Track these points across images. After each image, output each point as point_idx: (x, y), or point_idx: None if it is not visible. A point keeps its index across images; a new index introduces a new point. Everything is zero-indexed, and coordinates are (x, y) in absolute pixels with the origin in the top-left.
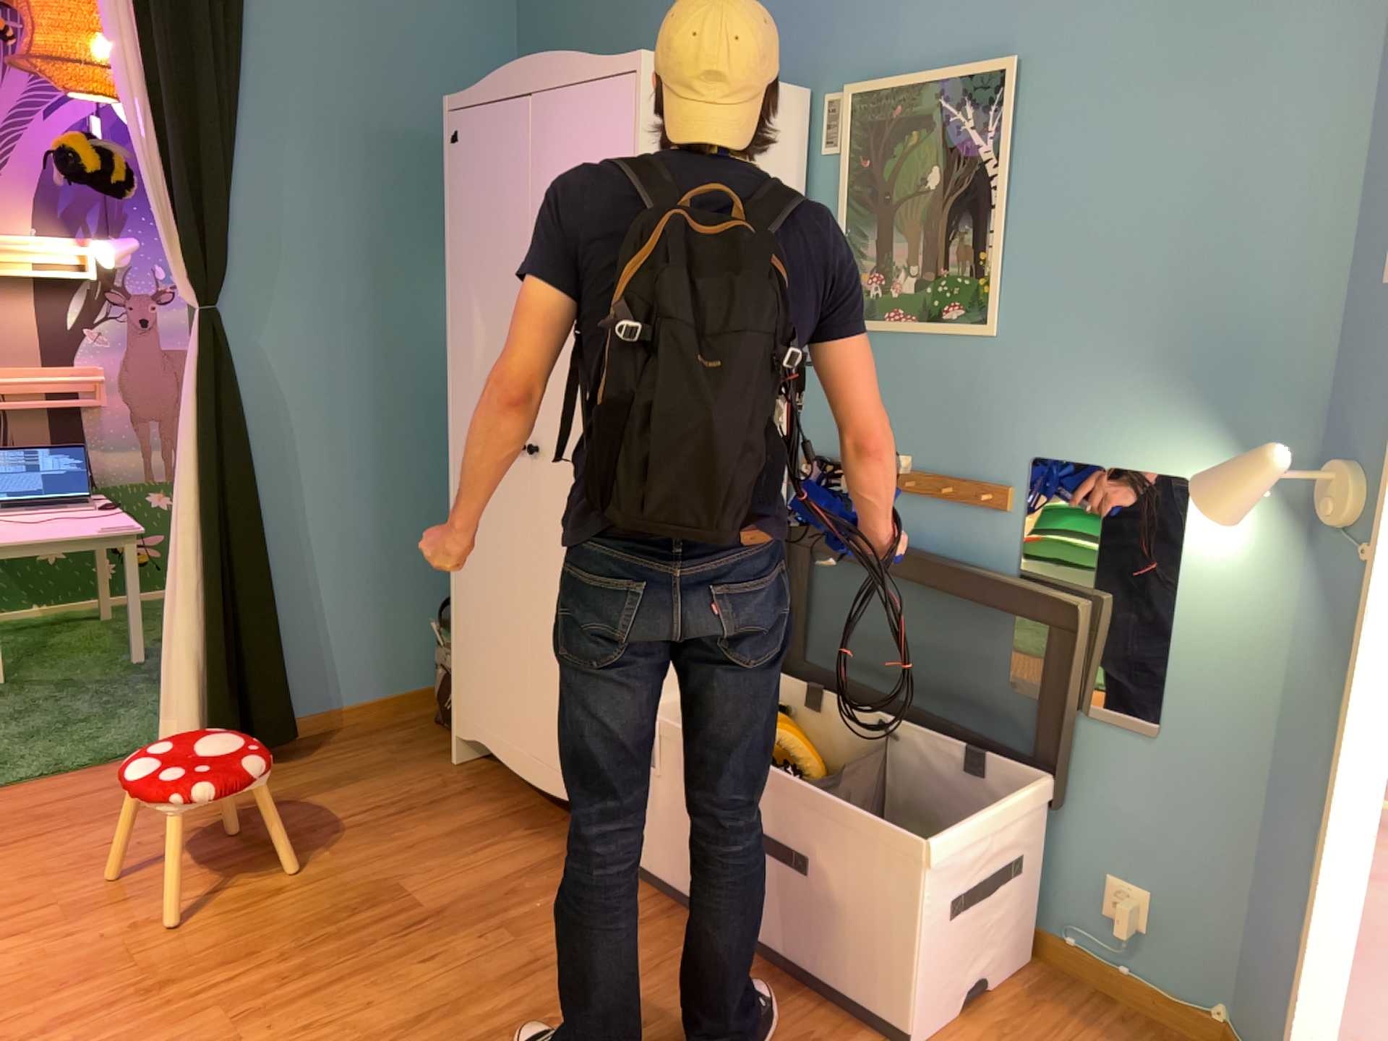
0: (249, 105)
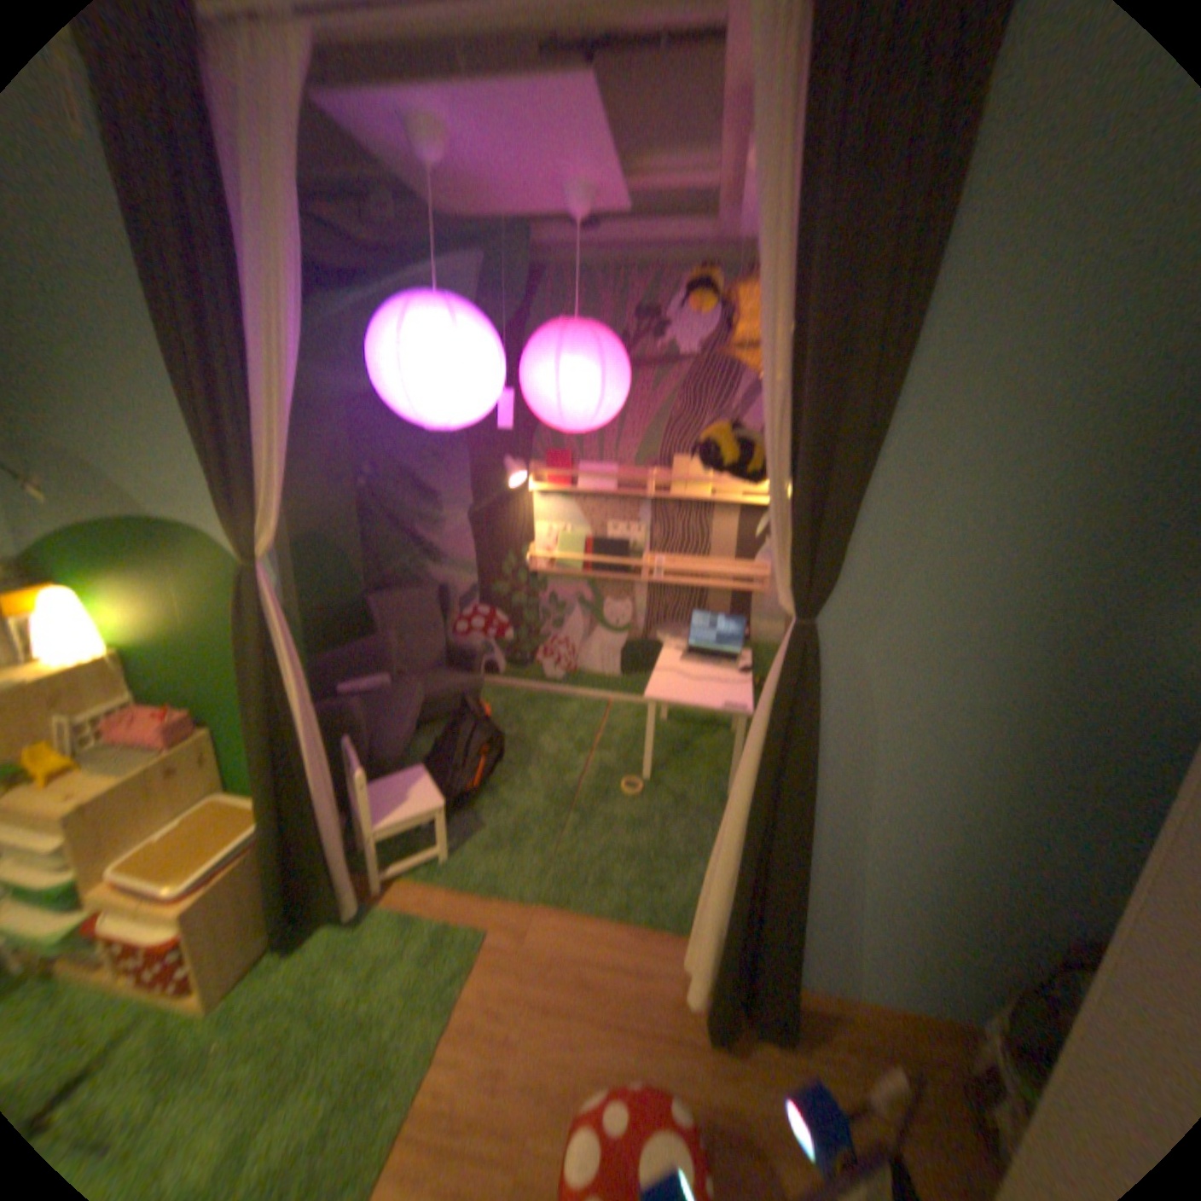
0: (920, 372)
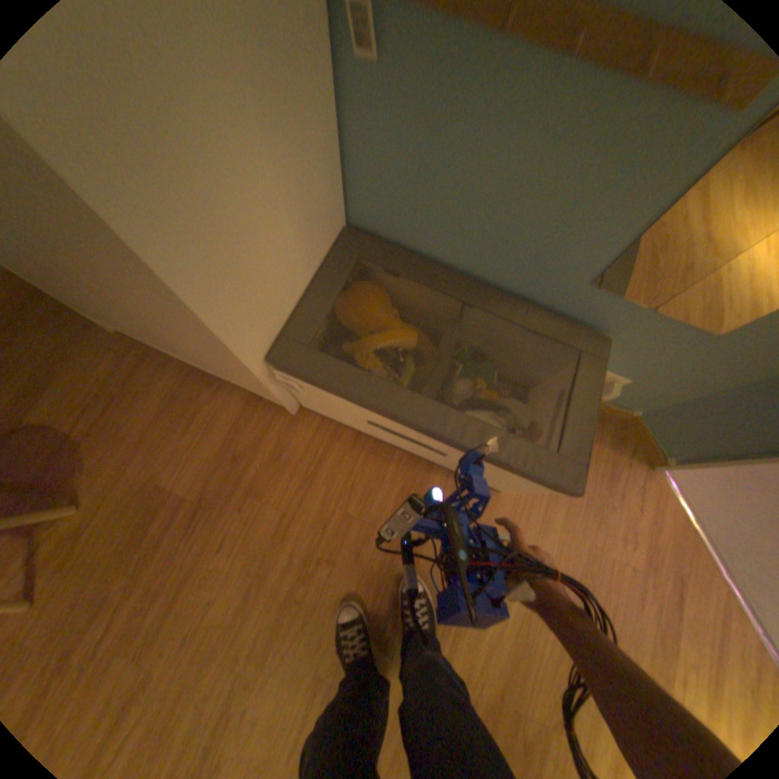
0: None
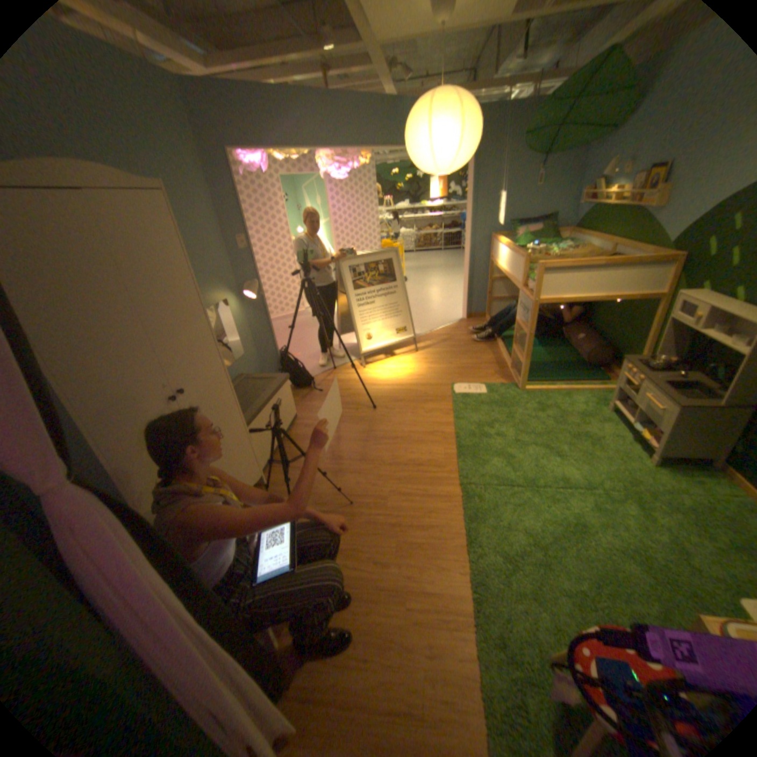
0: None
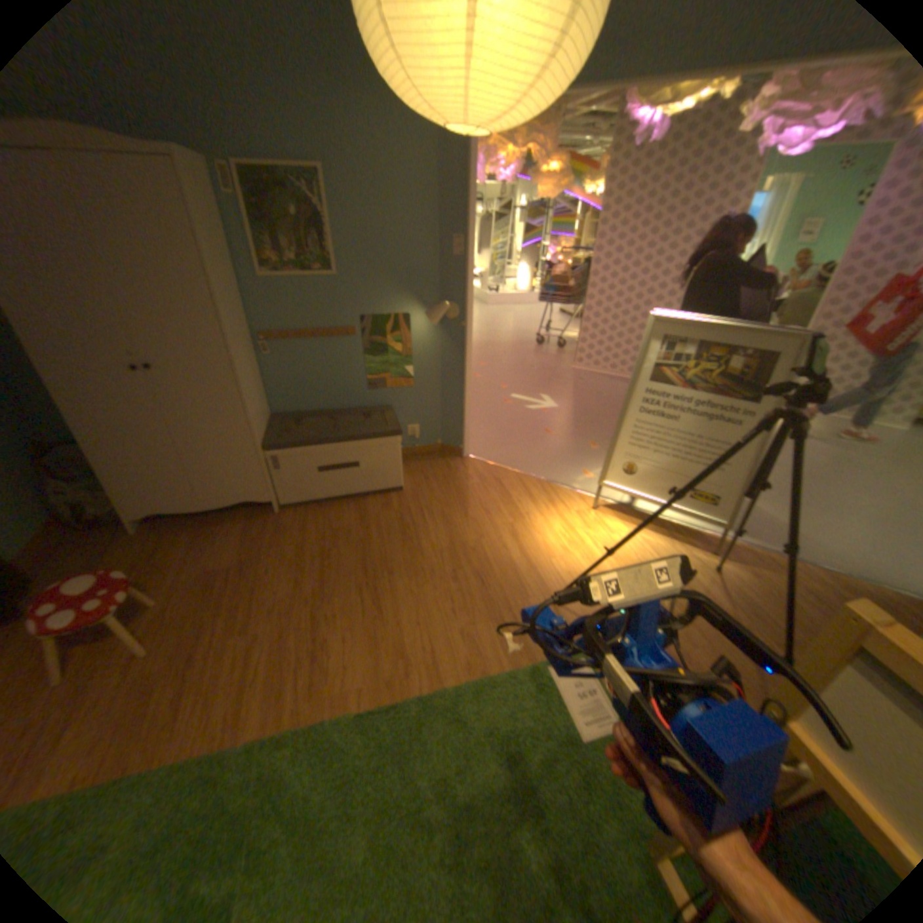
0: None
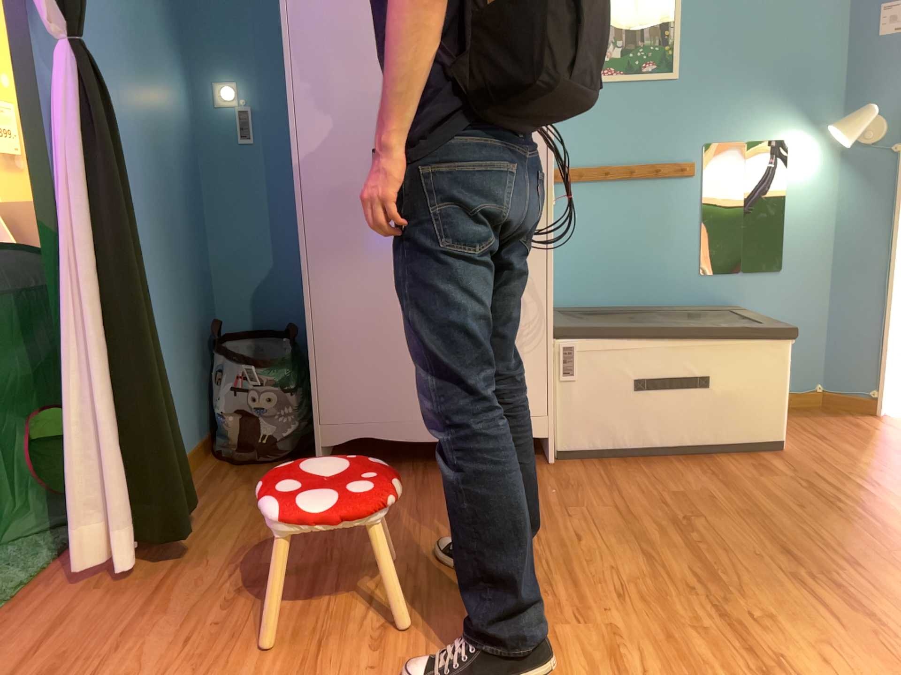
0: None
